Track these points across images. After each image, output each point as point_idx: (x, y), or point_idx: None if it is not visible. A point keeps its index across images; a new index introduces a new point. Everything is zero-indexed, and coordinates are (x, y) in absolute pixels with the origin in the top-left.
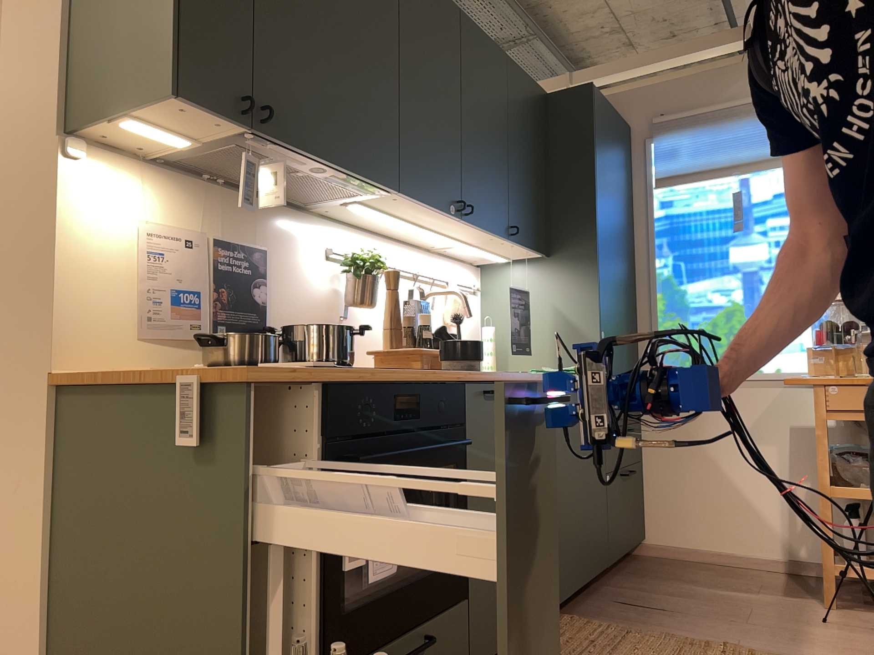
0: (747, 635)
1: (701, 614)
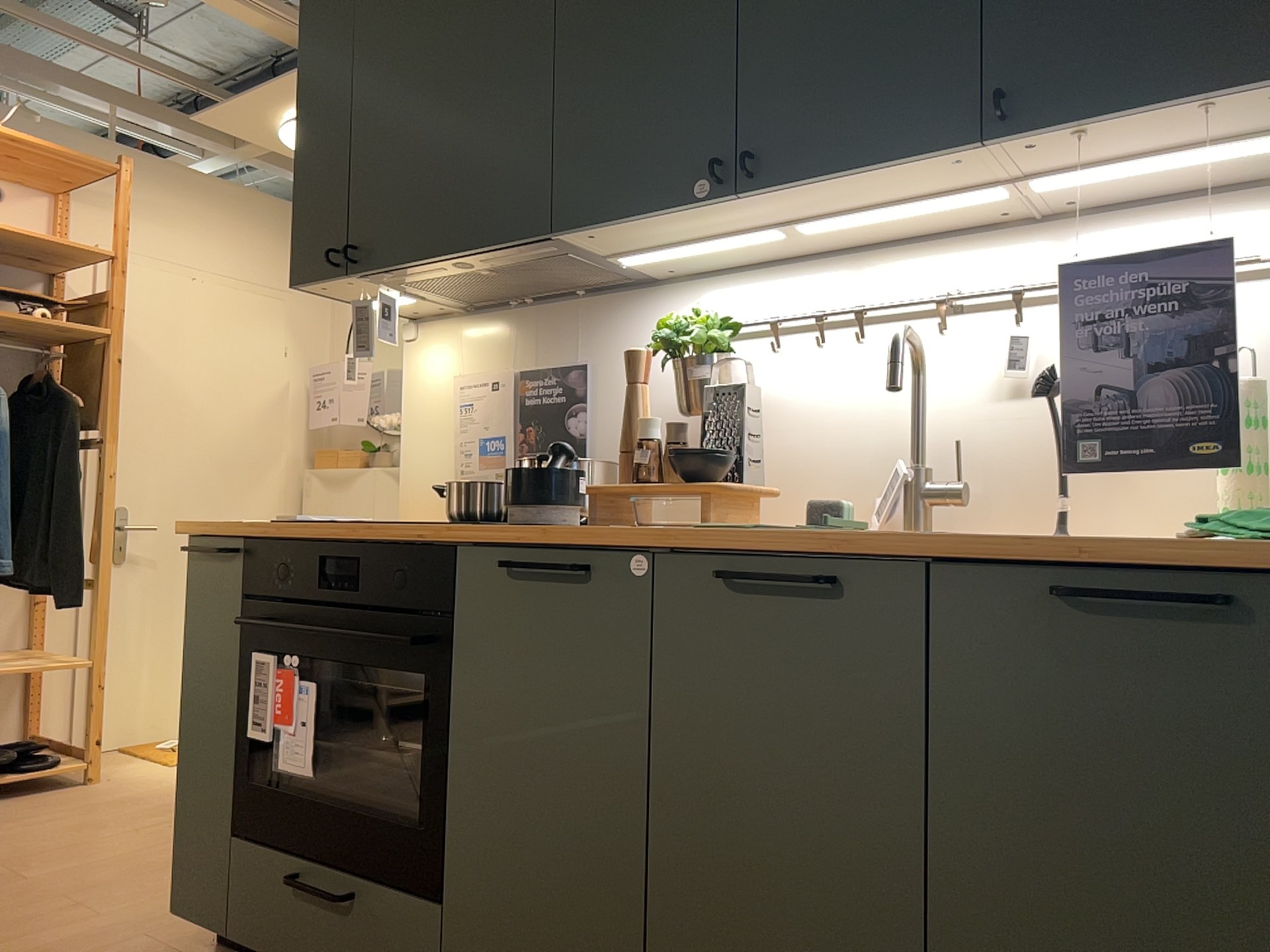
0: None
1: None
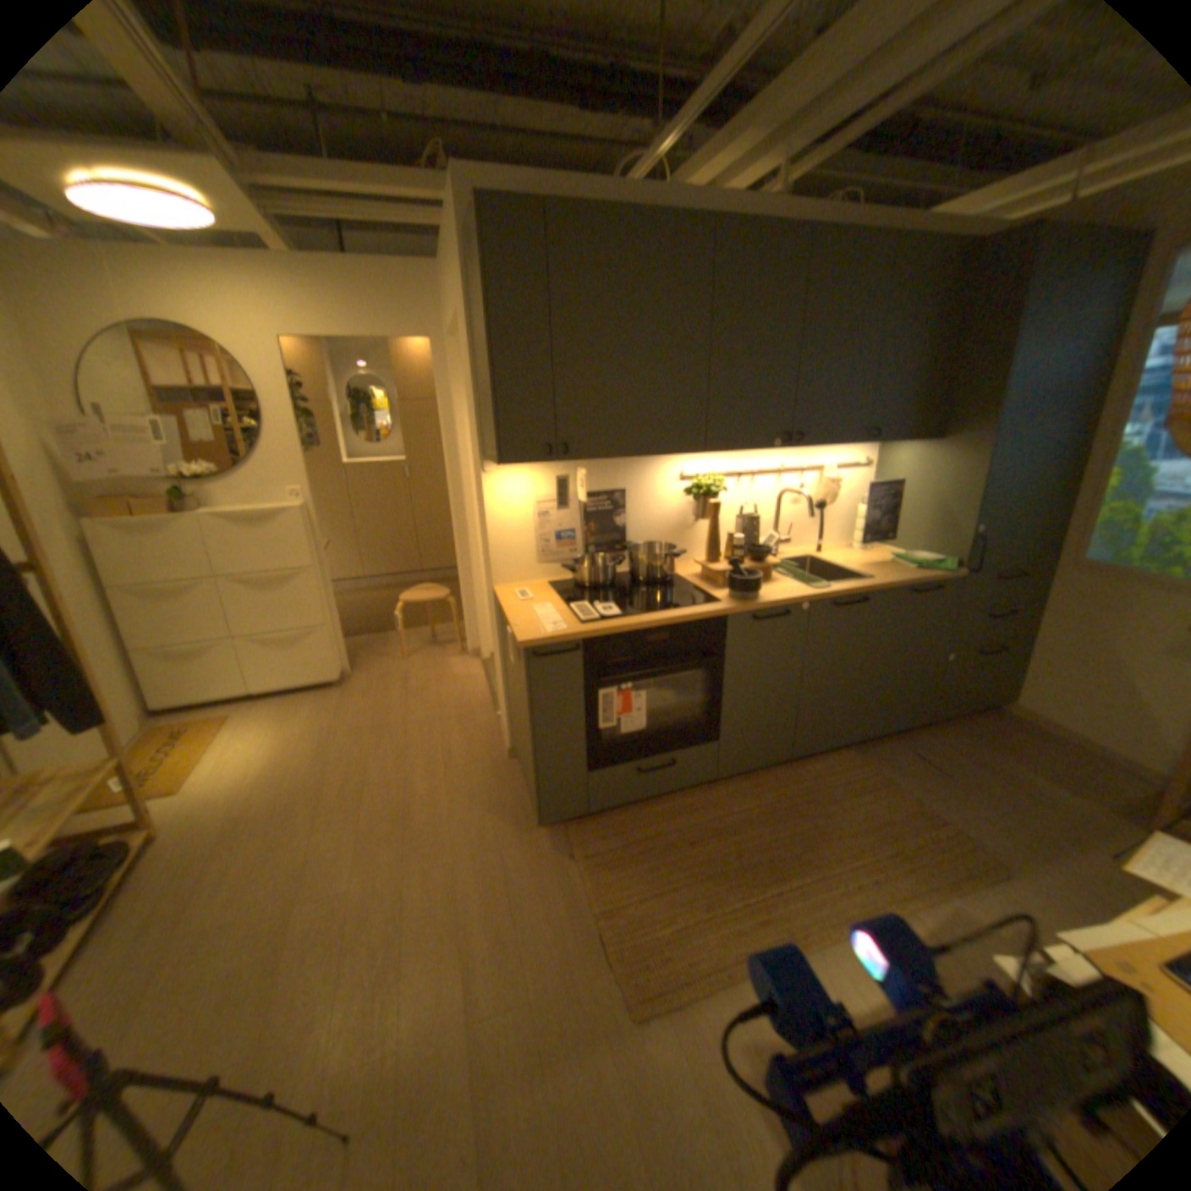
0: (999, 834)
1: (981, 797)
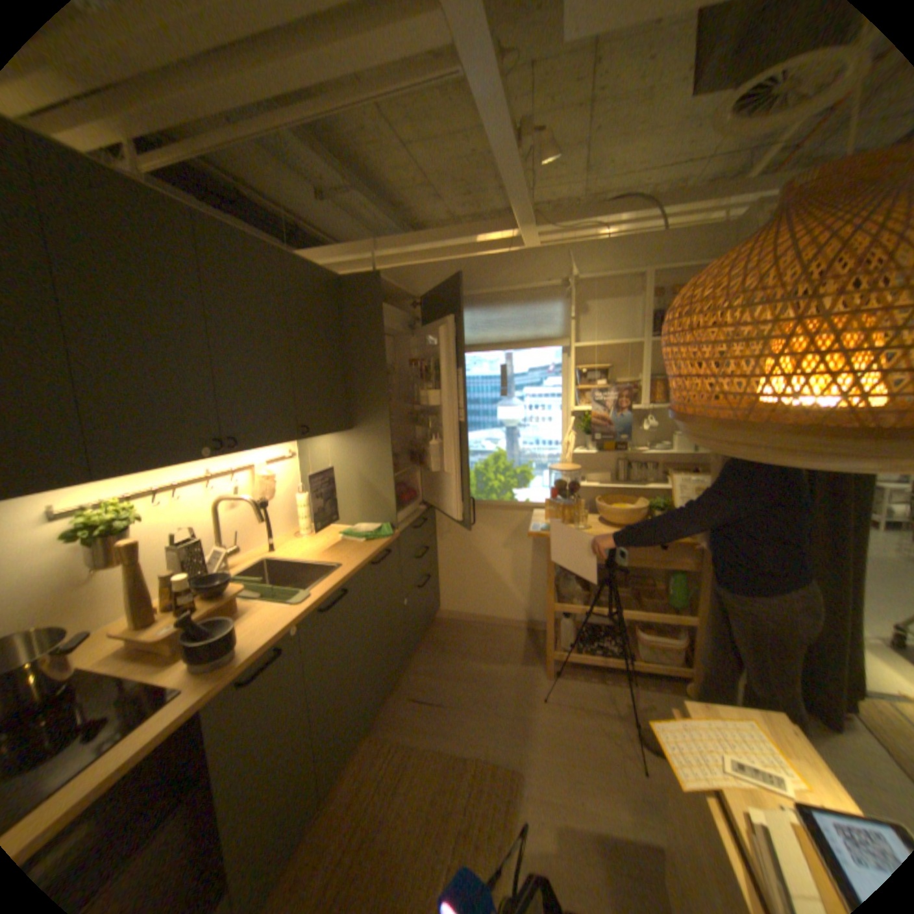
0: (492, 738)
1: (465, 709)
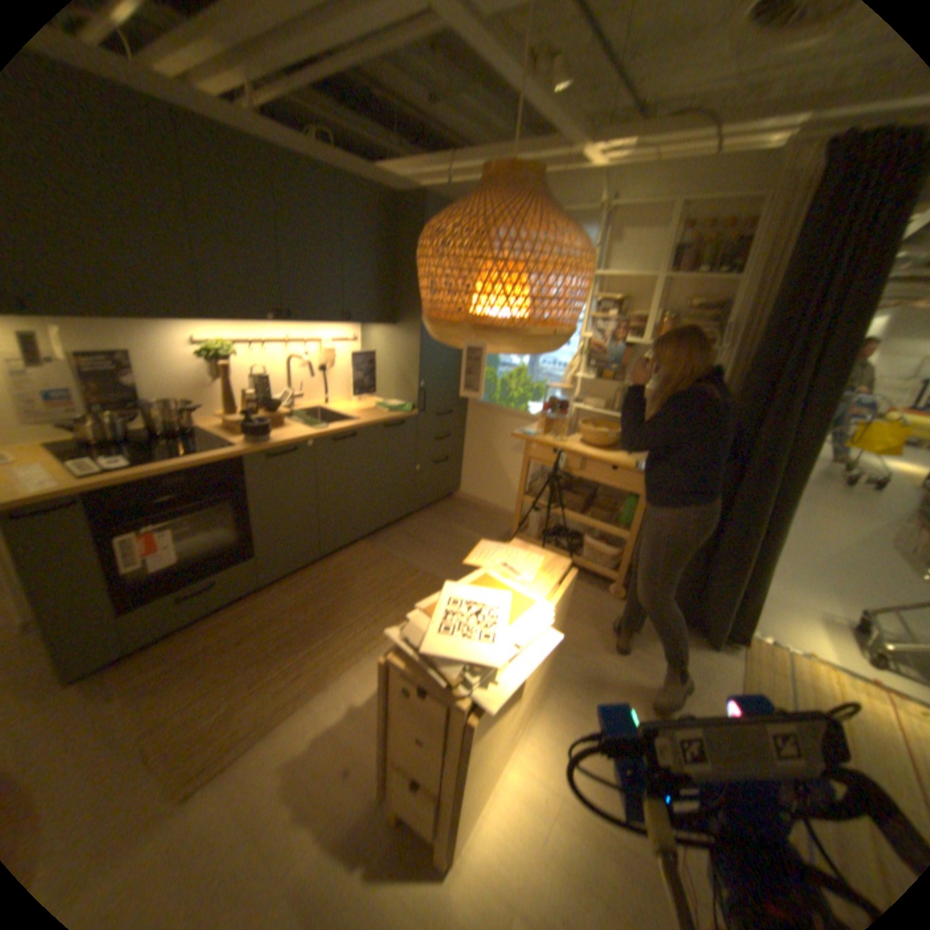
0: (446, 565)
1: (439, 546)
